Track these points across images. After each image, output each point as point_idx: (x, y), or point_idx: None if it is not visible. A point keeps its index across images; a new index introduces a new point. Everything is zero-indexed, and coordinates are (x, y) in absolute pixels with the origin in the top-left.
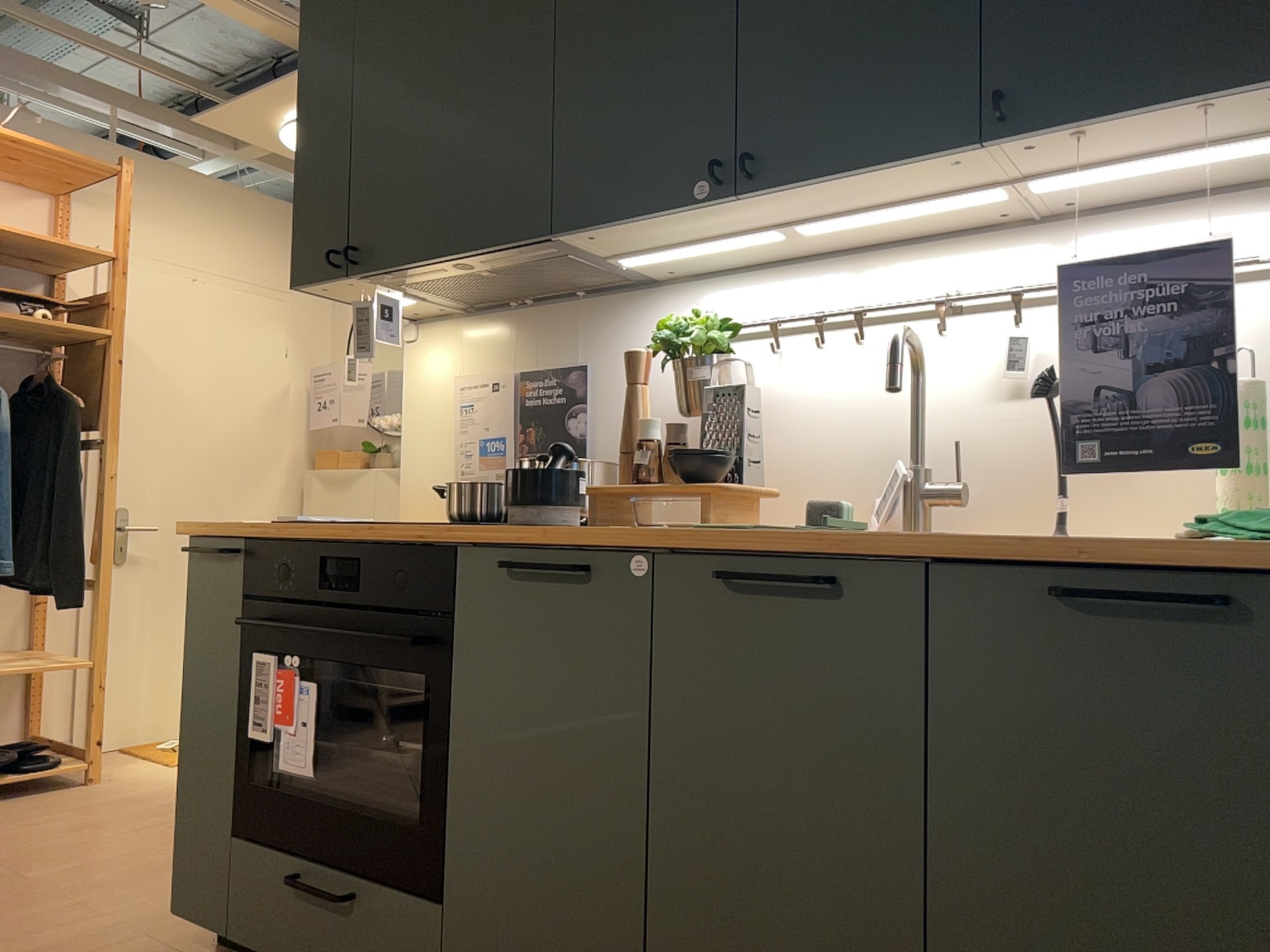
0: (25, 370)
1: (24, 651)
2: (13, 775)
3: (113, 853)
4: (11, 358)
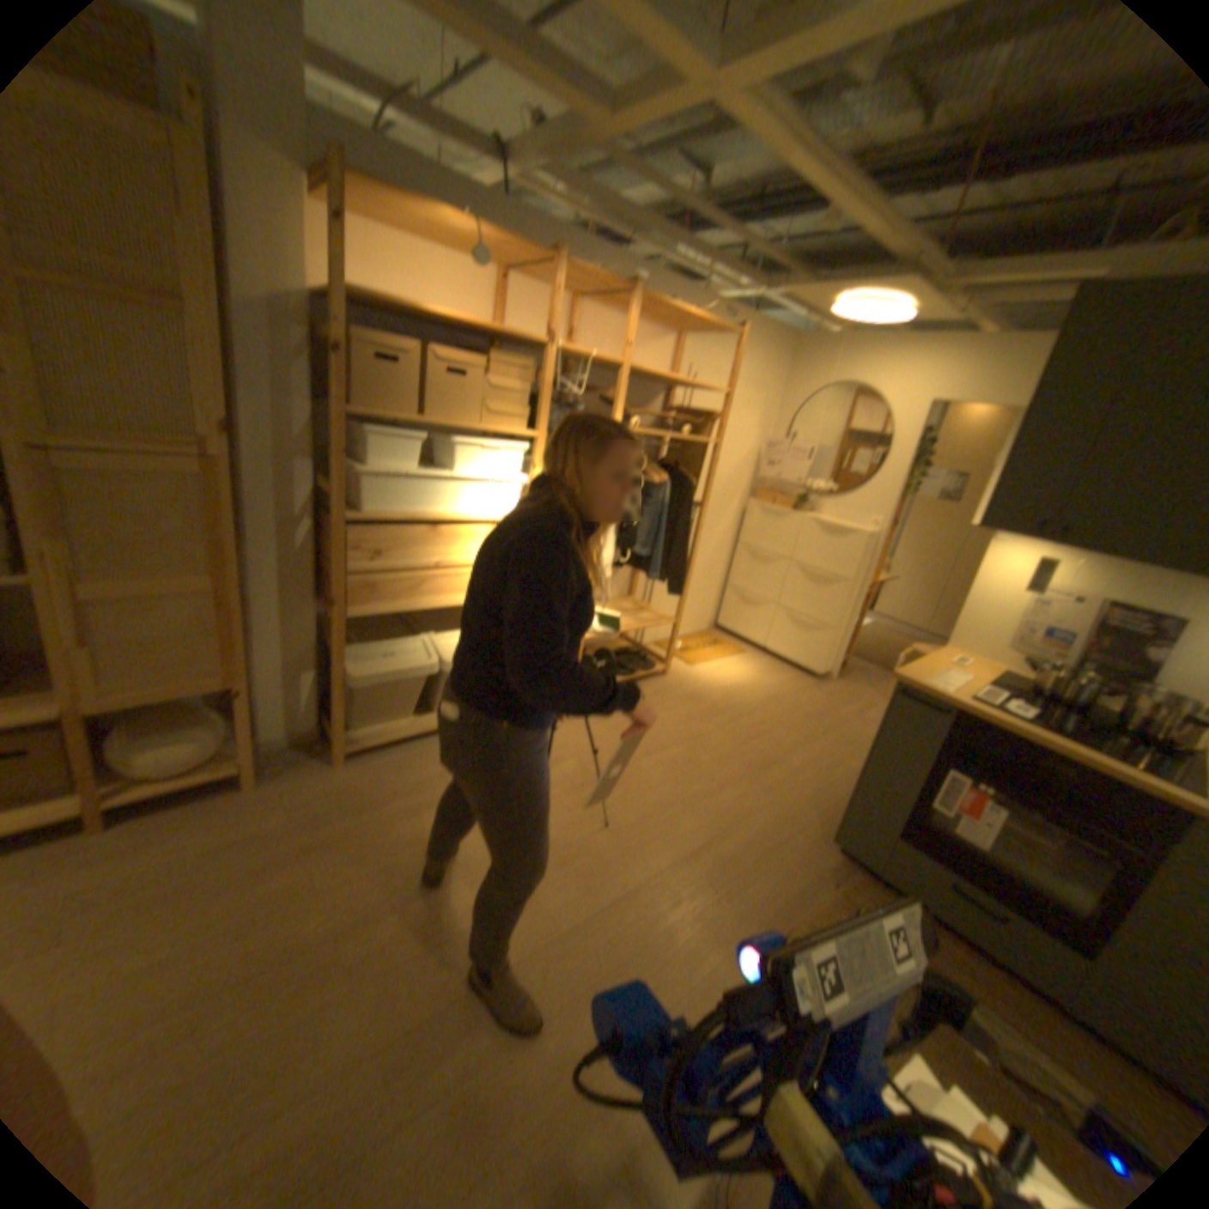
0: (647, 446)
1: (629, 598)
2: (641, 672)
3: (727, 748)
4: (643, 439)
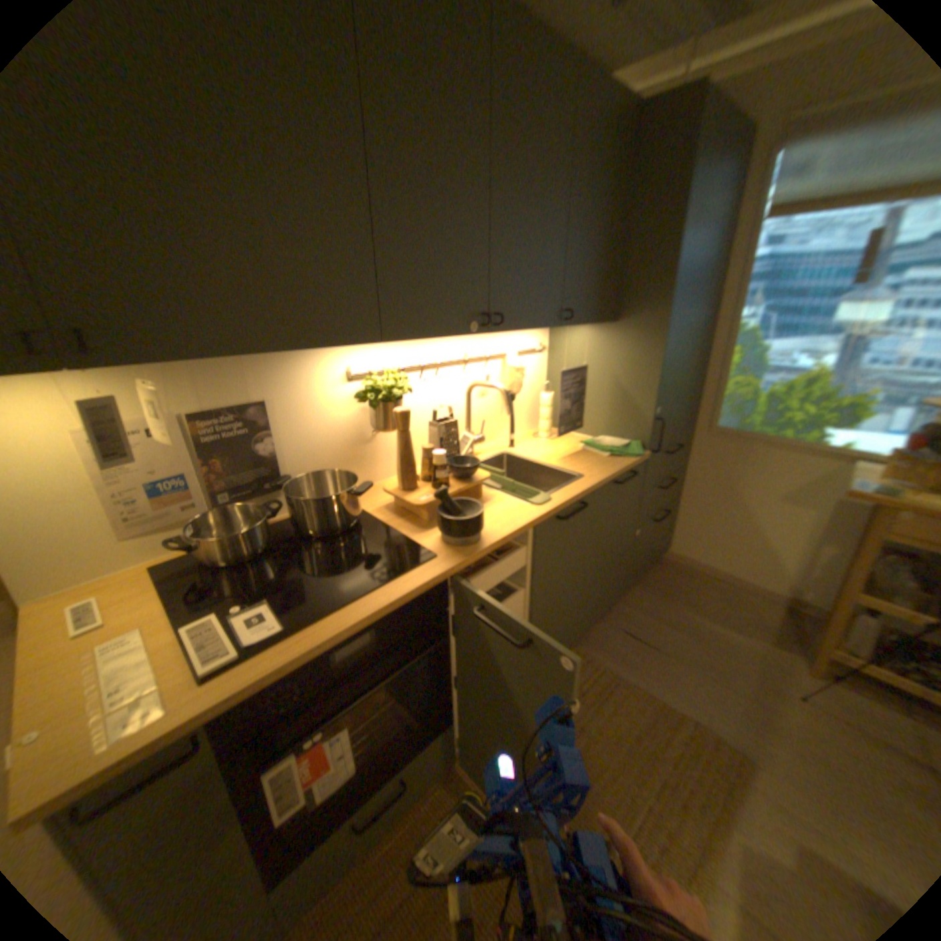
0: None
1: None
2: None
3: None
4: None
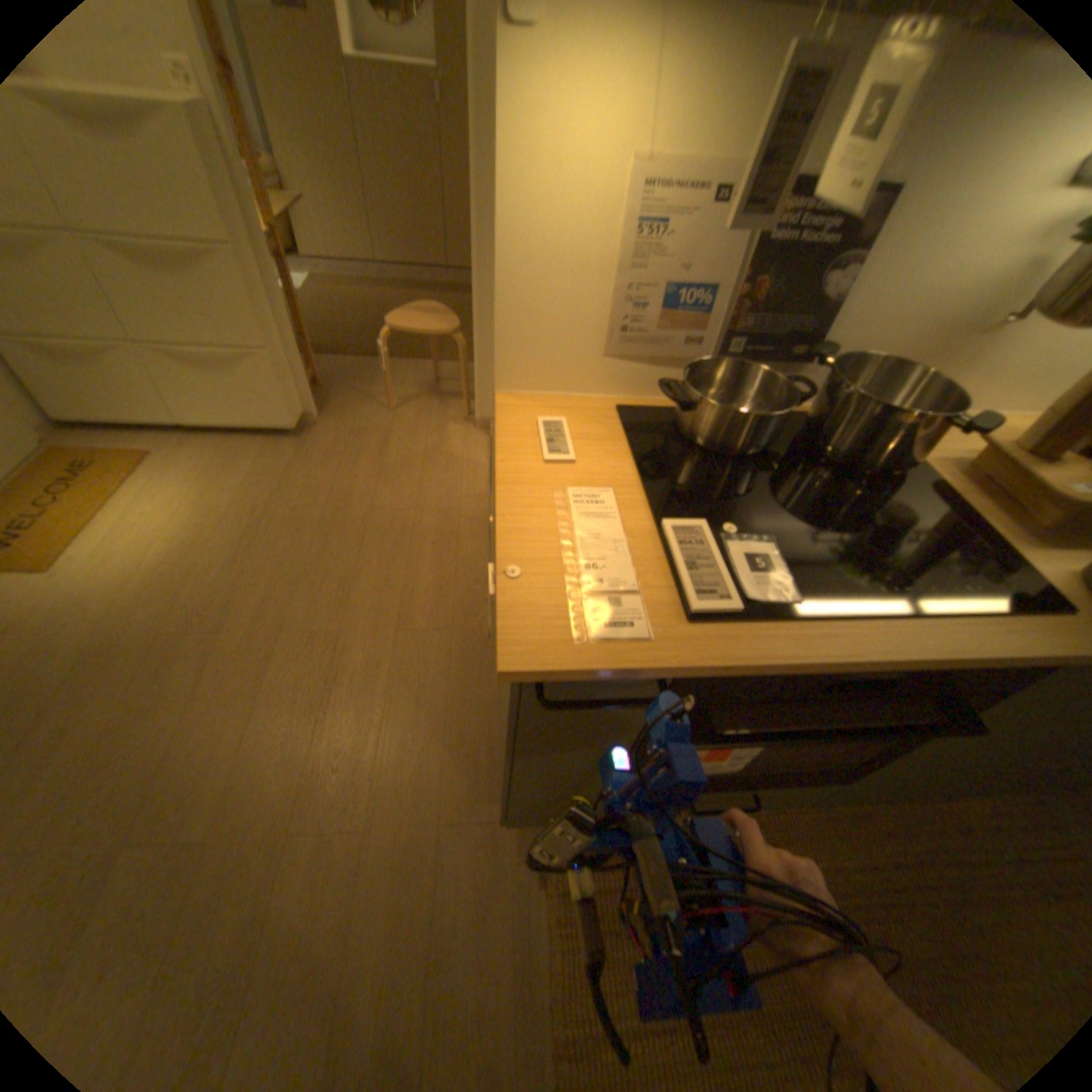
0: None
1: None
2: None
3: (228, 747)
4: None
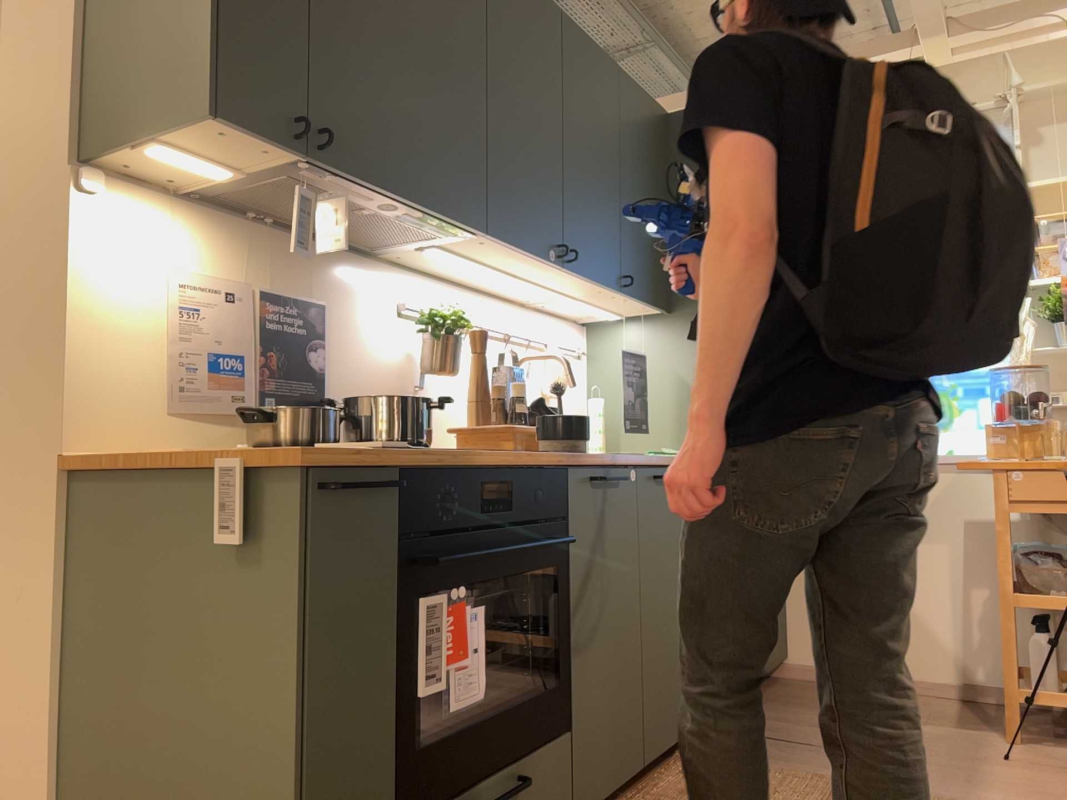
0: None
1: None
2: None
3: None
4: None
